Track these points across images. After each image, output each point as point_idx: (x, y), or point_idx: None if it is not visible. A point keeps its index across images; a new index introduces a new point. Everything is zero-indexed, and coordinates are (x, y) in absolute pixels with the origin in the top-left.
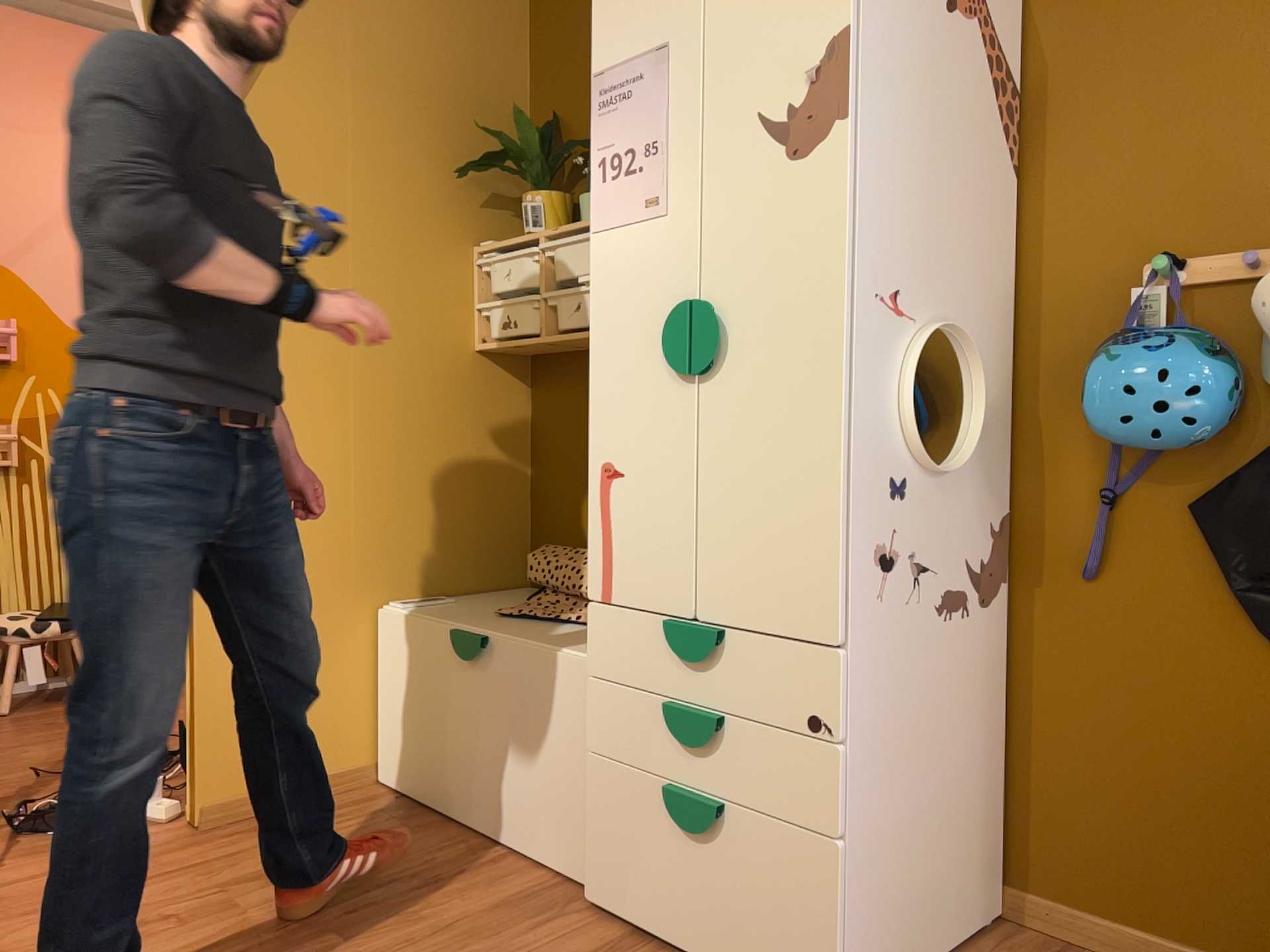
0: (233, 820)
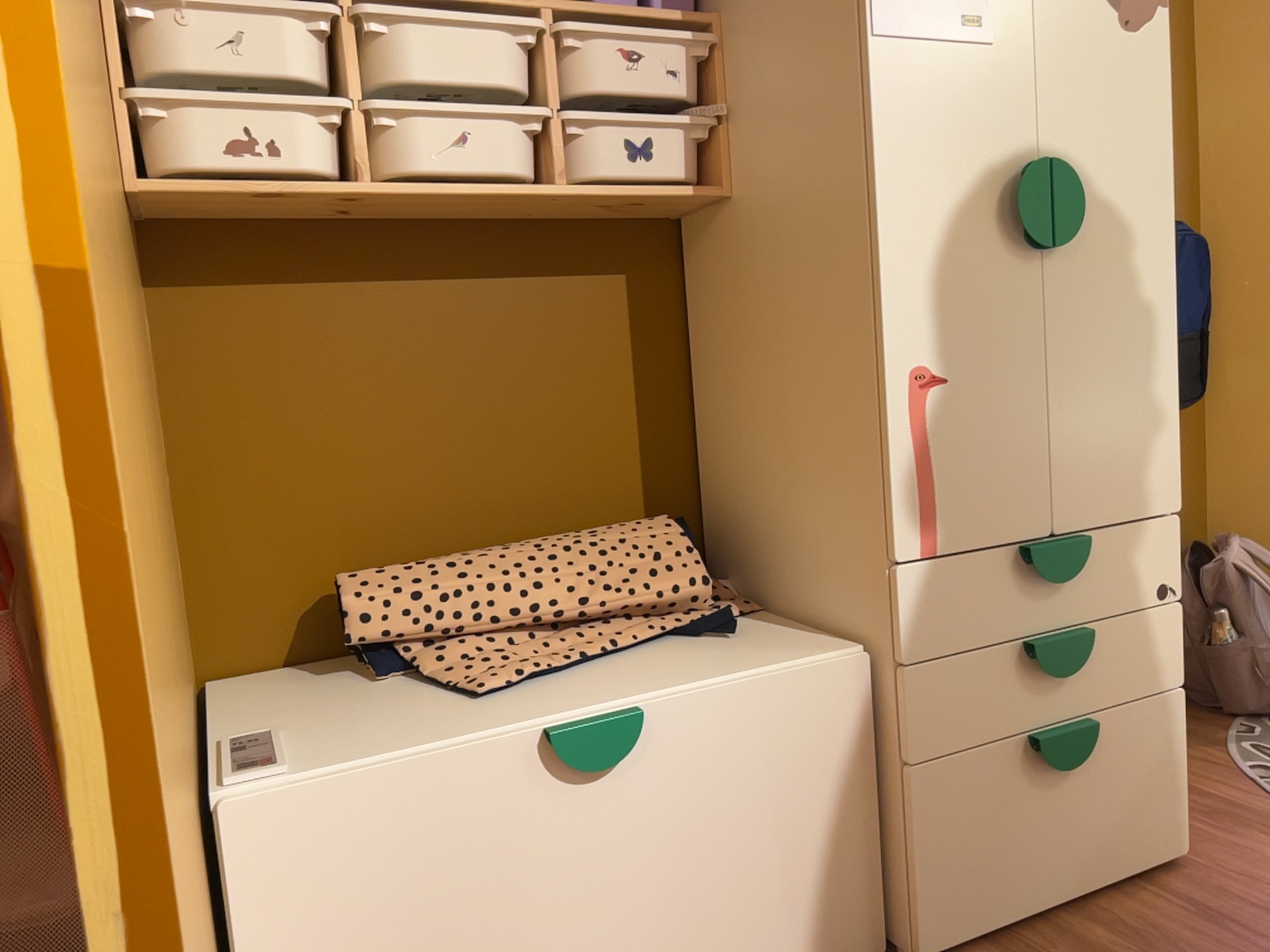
0: None
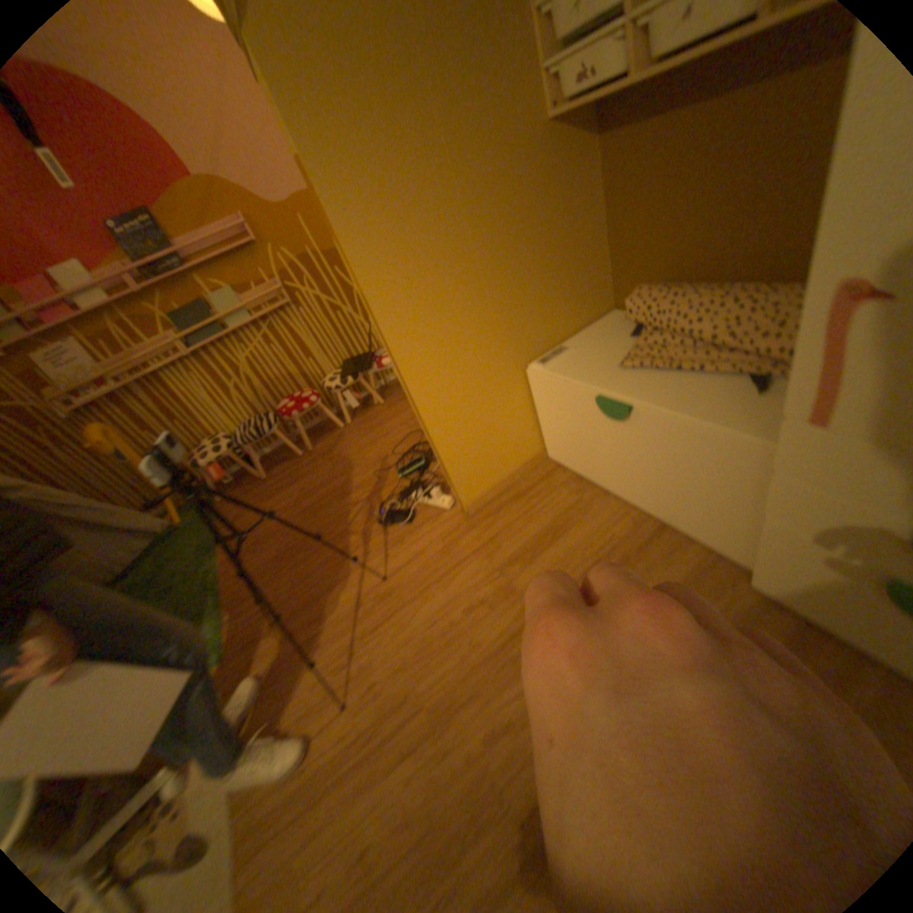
0: (483, 502)
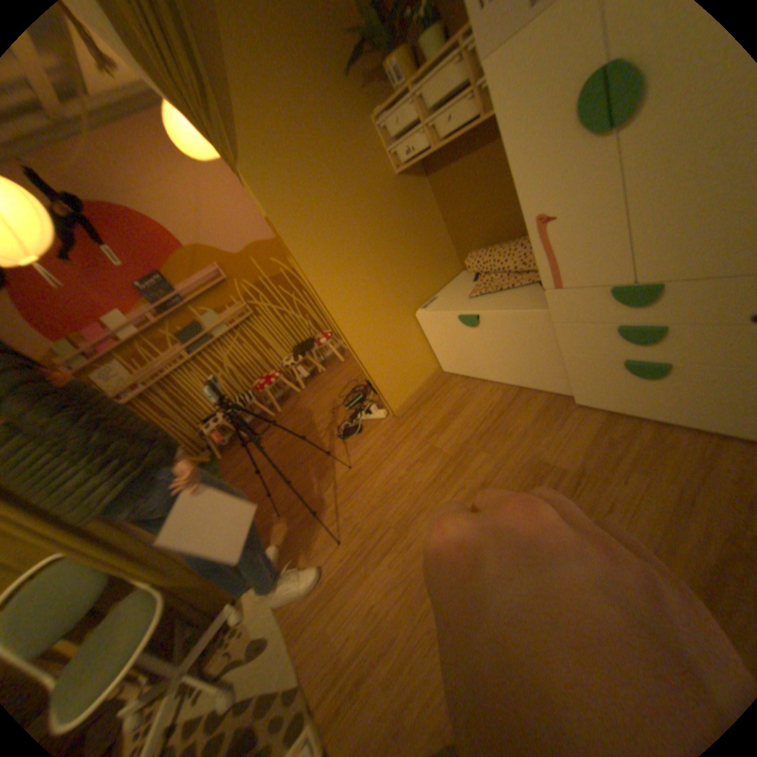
0: (407, 407)
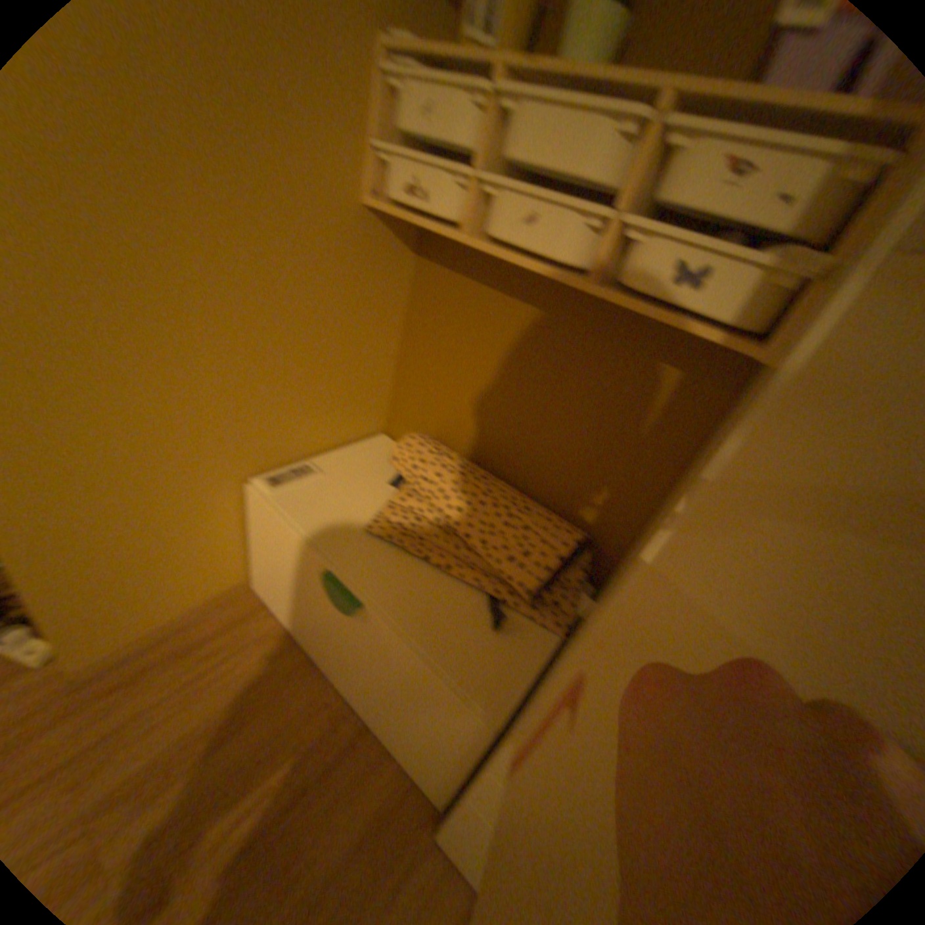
0: (116, 661)
